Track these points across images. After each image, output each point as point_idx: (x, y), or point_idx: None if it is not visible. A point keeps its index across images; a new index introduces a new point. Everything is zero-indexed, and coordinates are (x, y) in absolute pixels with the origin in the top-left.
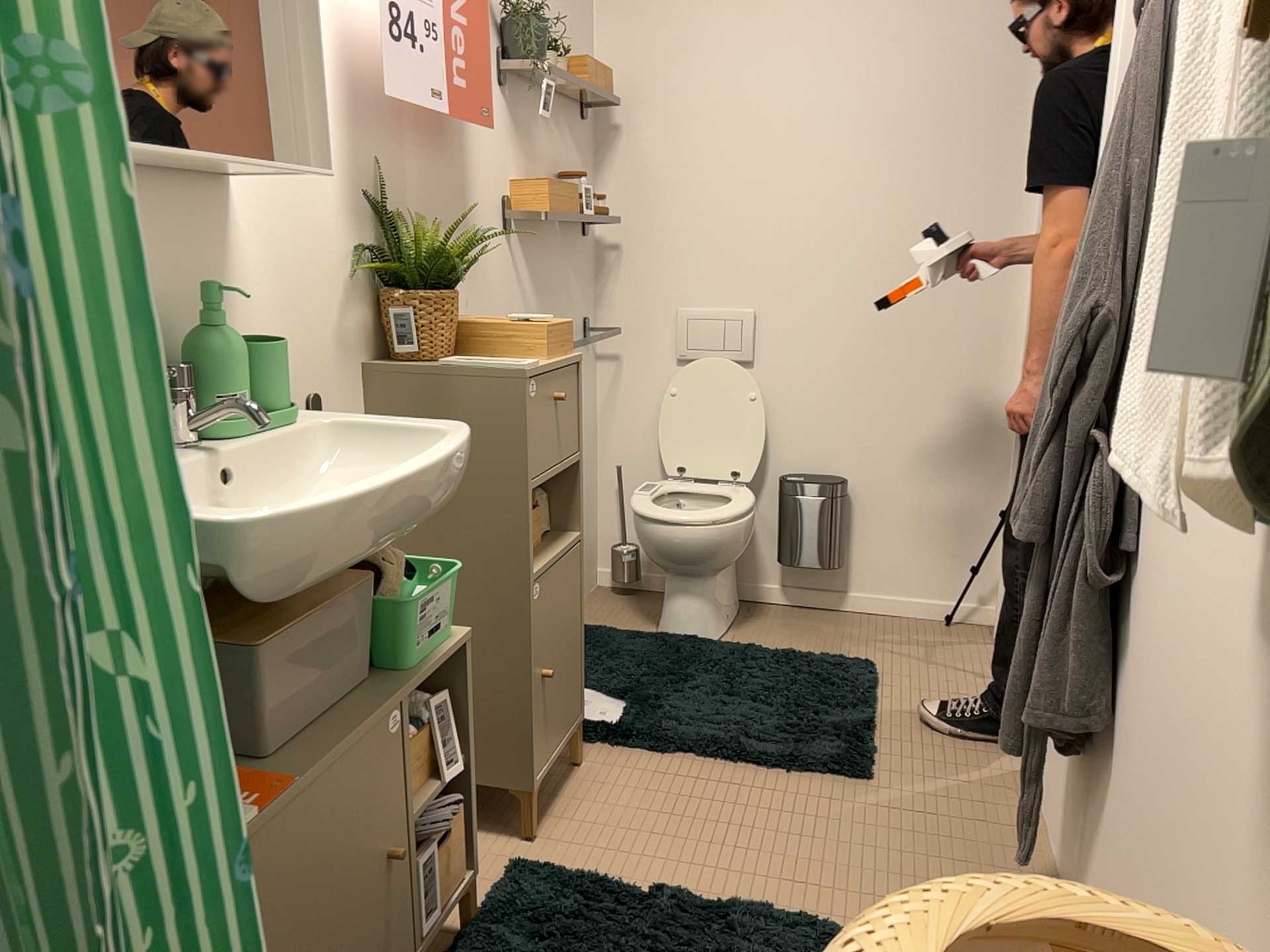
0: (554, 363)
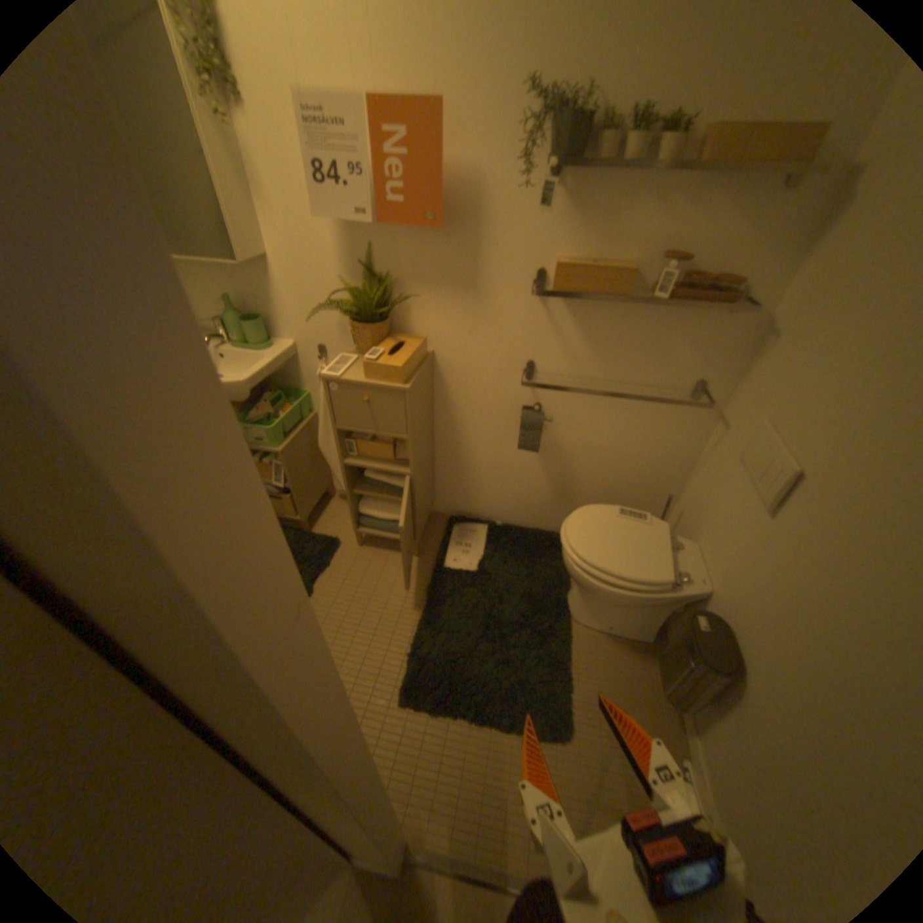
0: (362, 382)
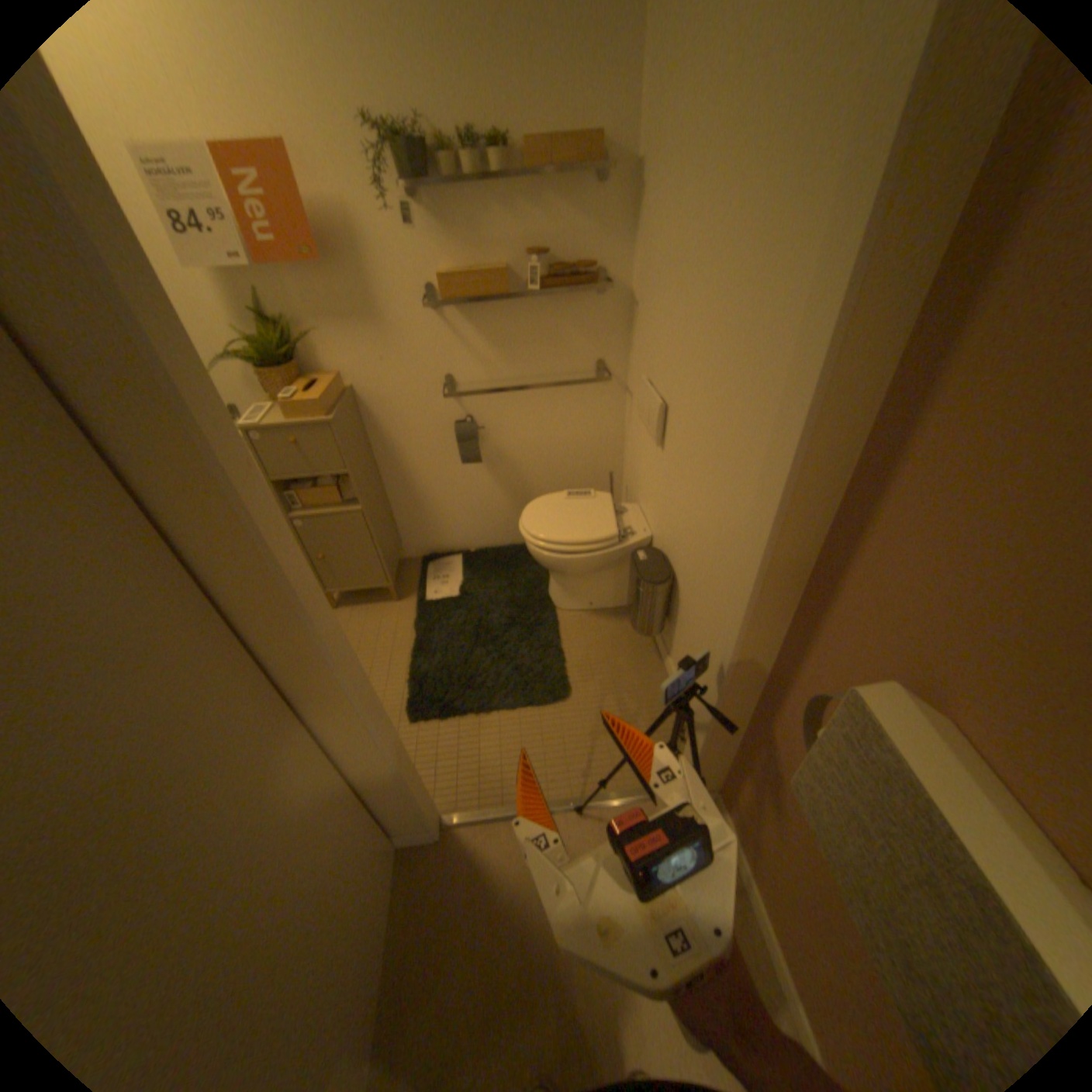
0: (284, 424)
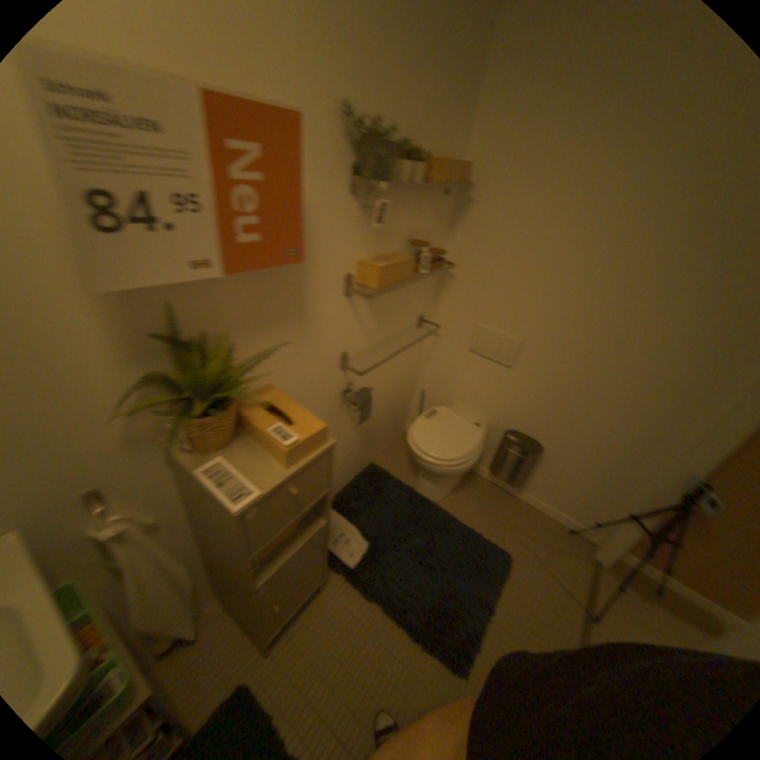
0: (289, 474)
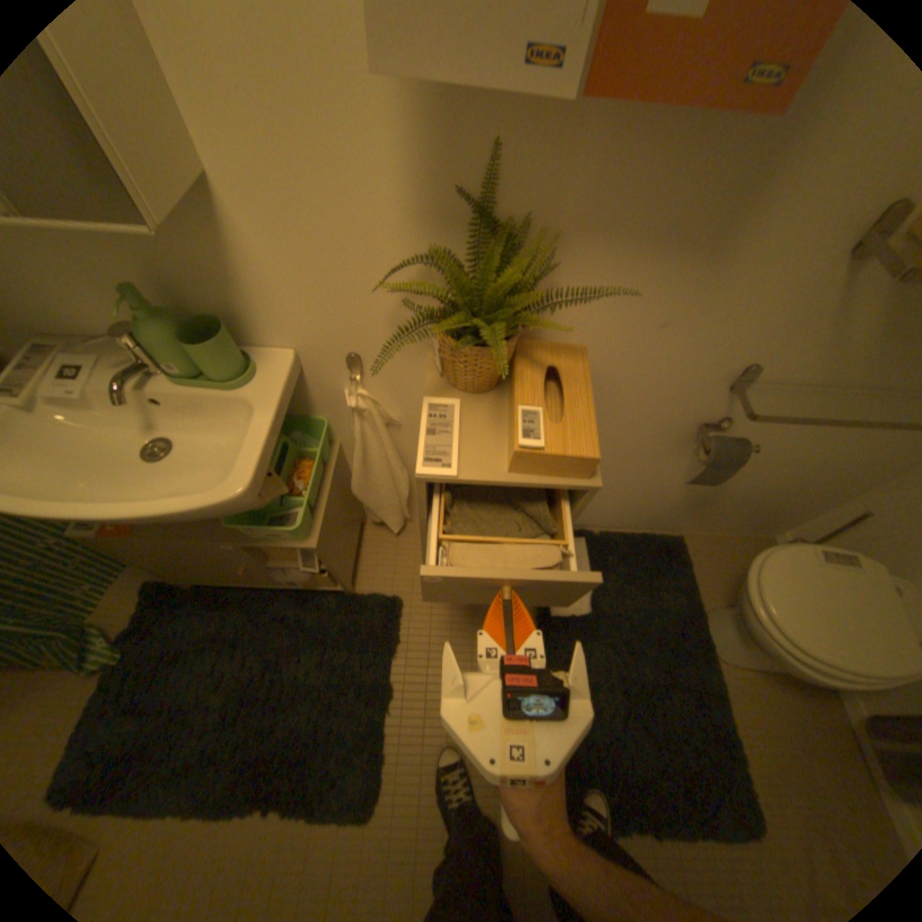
0: (503, 477)
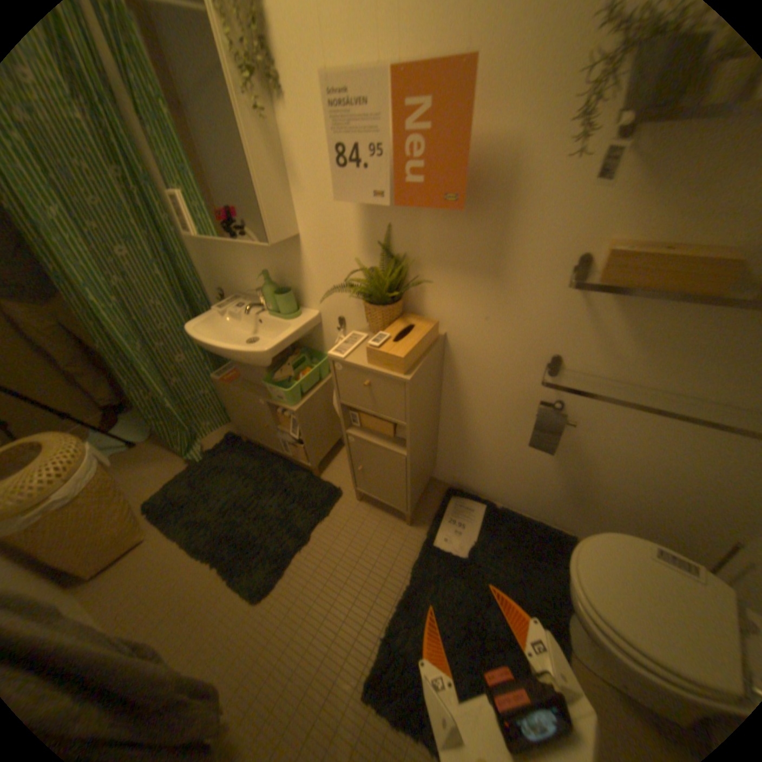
0: (365, 366)
